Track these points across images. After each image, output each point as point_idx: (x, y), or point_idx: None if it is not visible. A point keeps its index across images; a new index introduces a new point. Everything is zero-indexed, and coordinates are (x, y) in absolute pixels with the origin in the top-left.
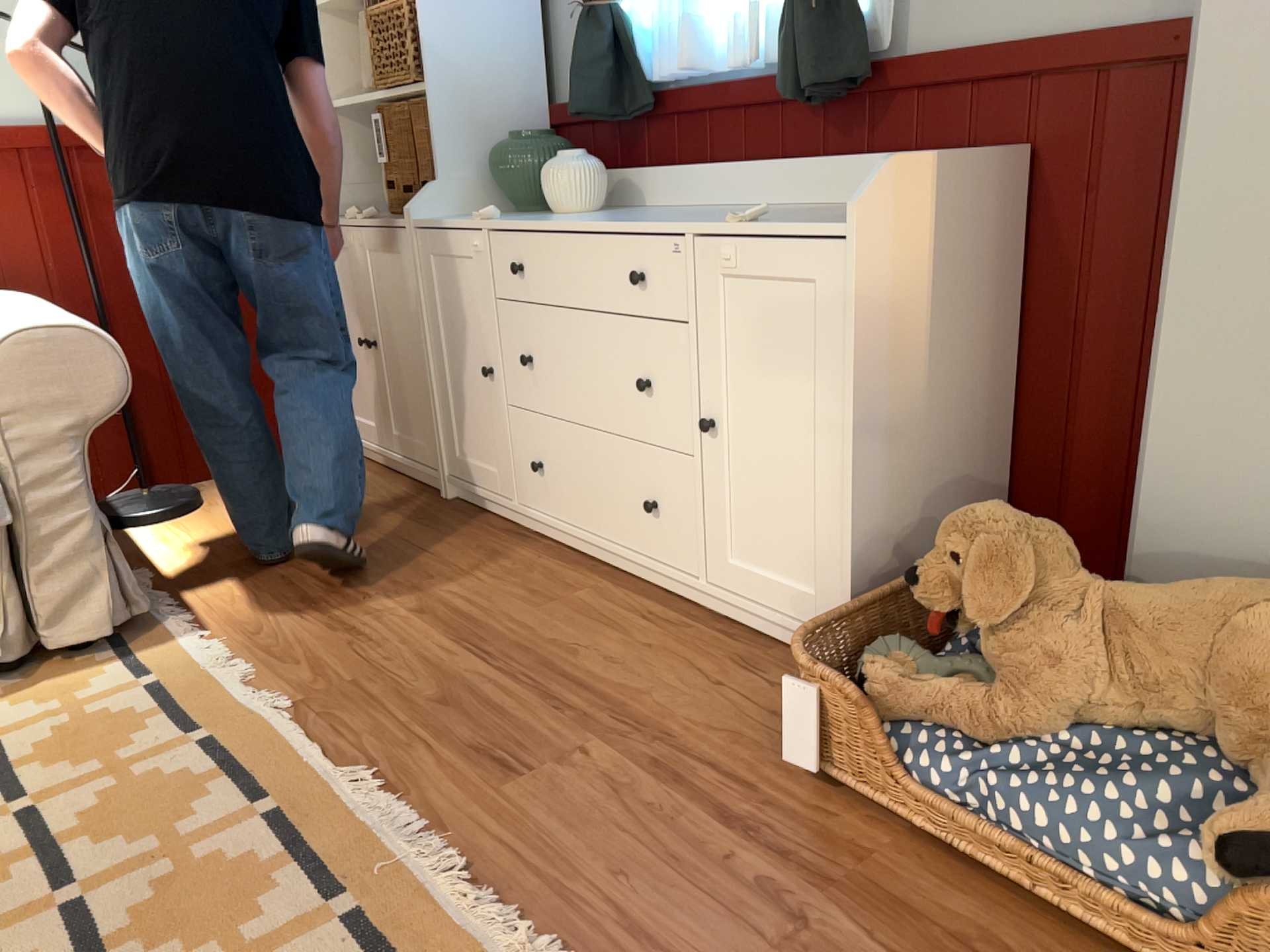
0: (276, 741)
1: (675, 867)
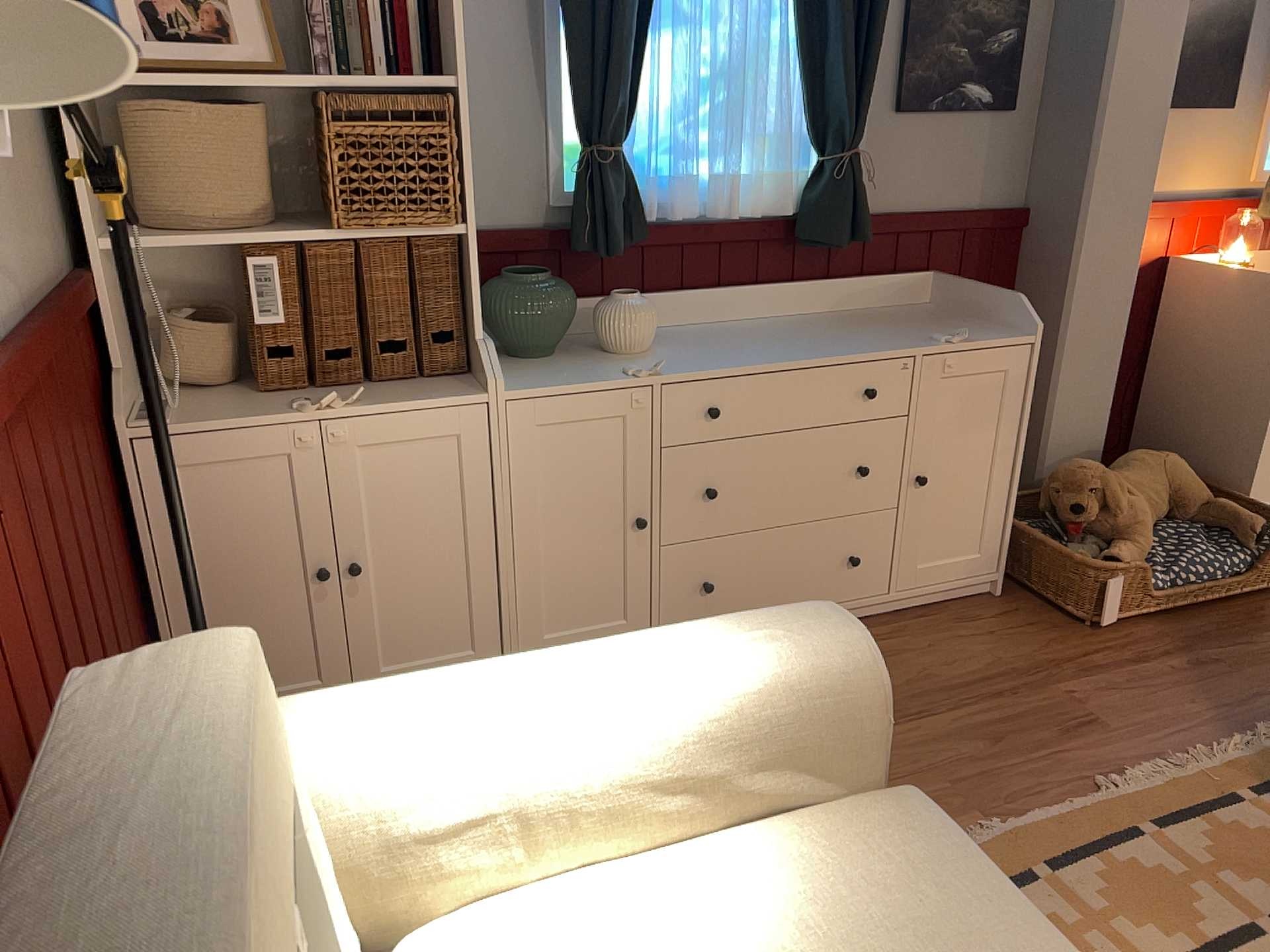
0: (1054, 824)
1: (1182, 684)
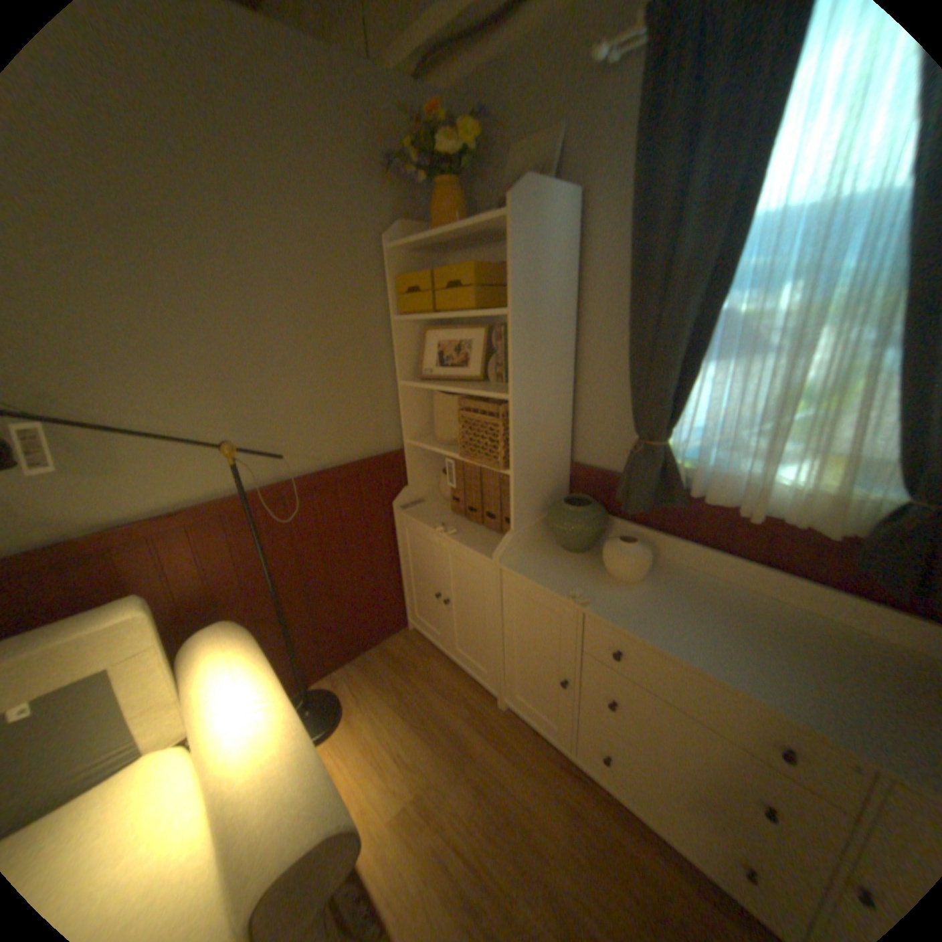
0: None
1: None
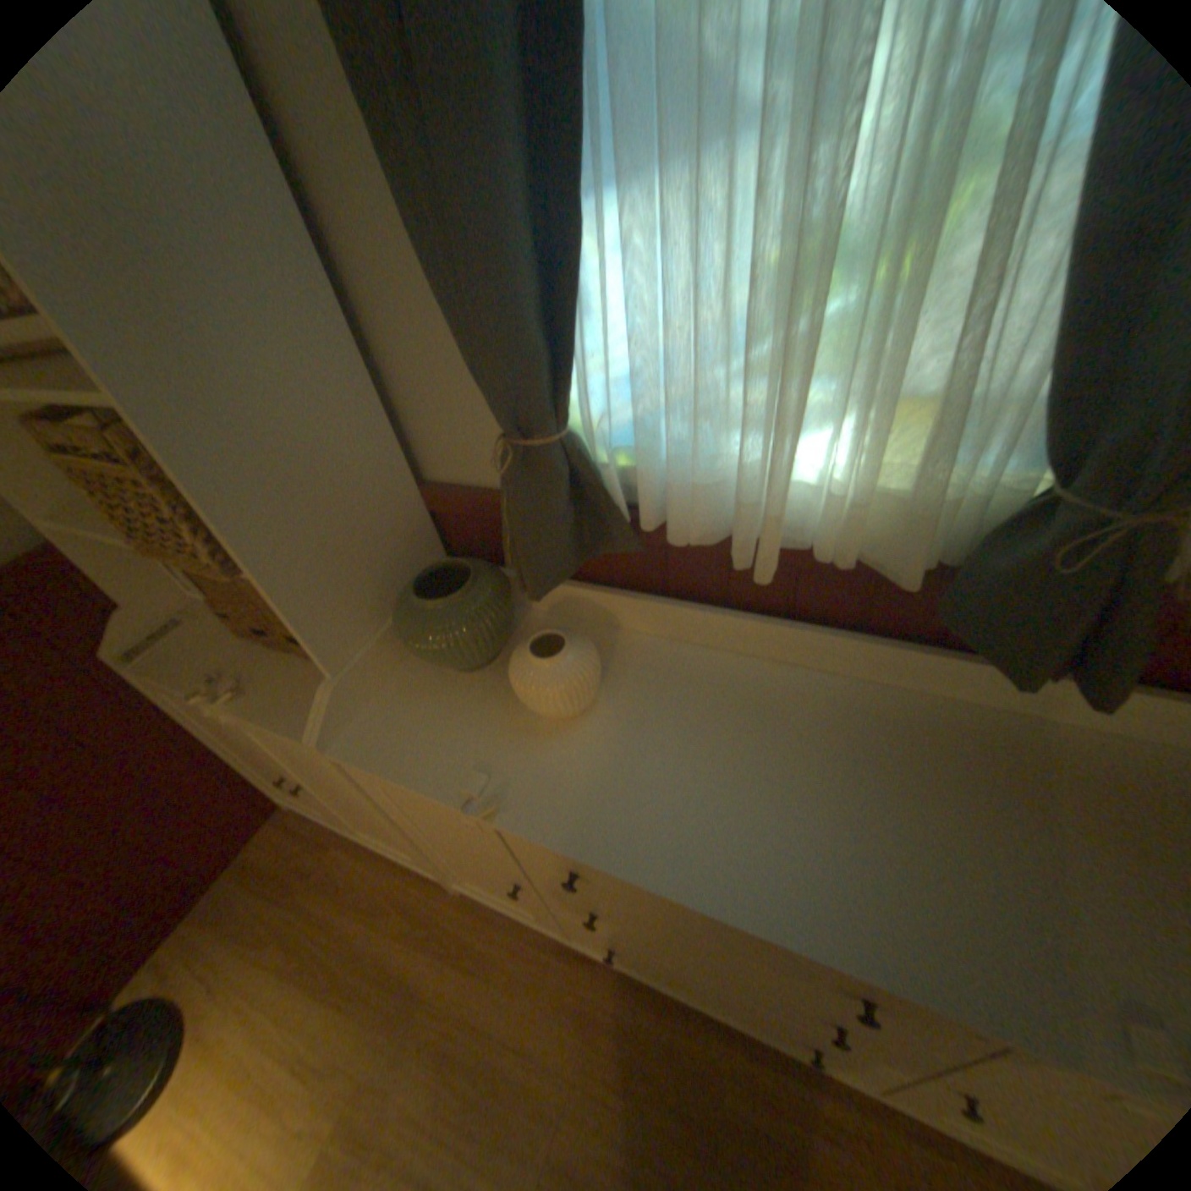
0: None
1: None
